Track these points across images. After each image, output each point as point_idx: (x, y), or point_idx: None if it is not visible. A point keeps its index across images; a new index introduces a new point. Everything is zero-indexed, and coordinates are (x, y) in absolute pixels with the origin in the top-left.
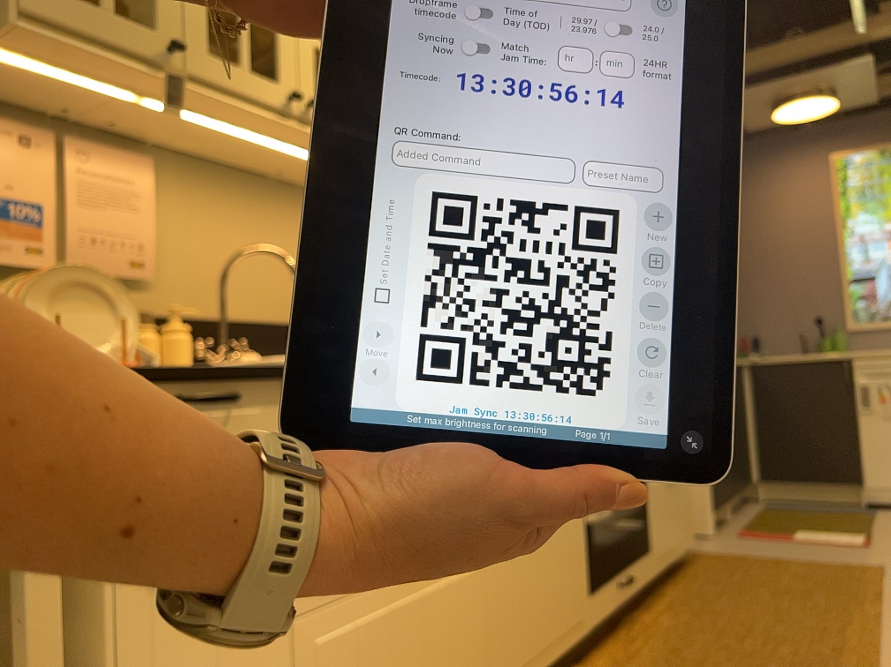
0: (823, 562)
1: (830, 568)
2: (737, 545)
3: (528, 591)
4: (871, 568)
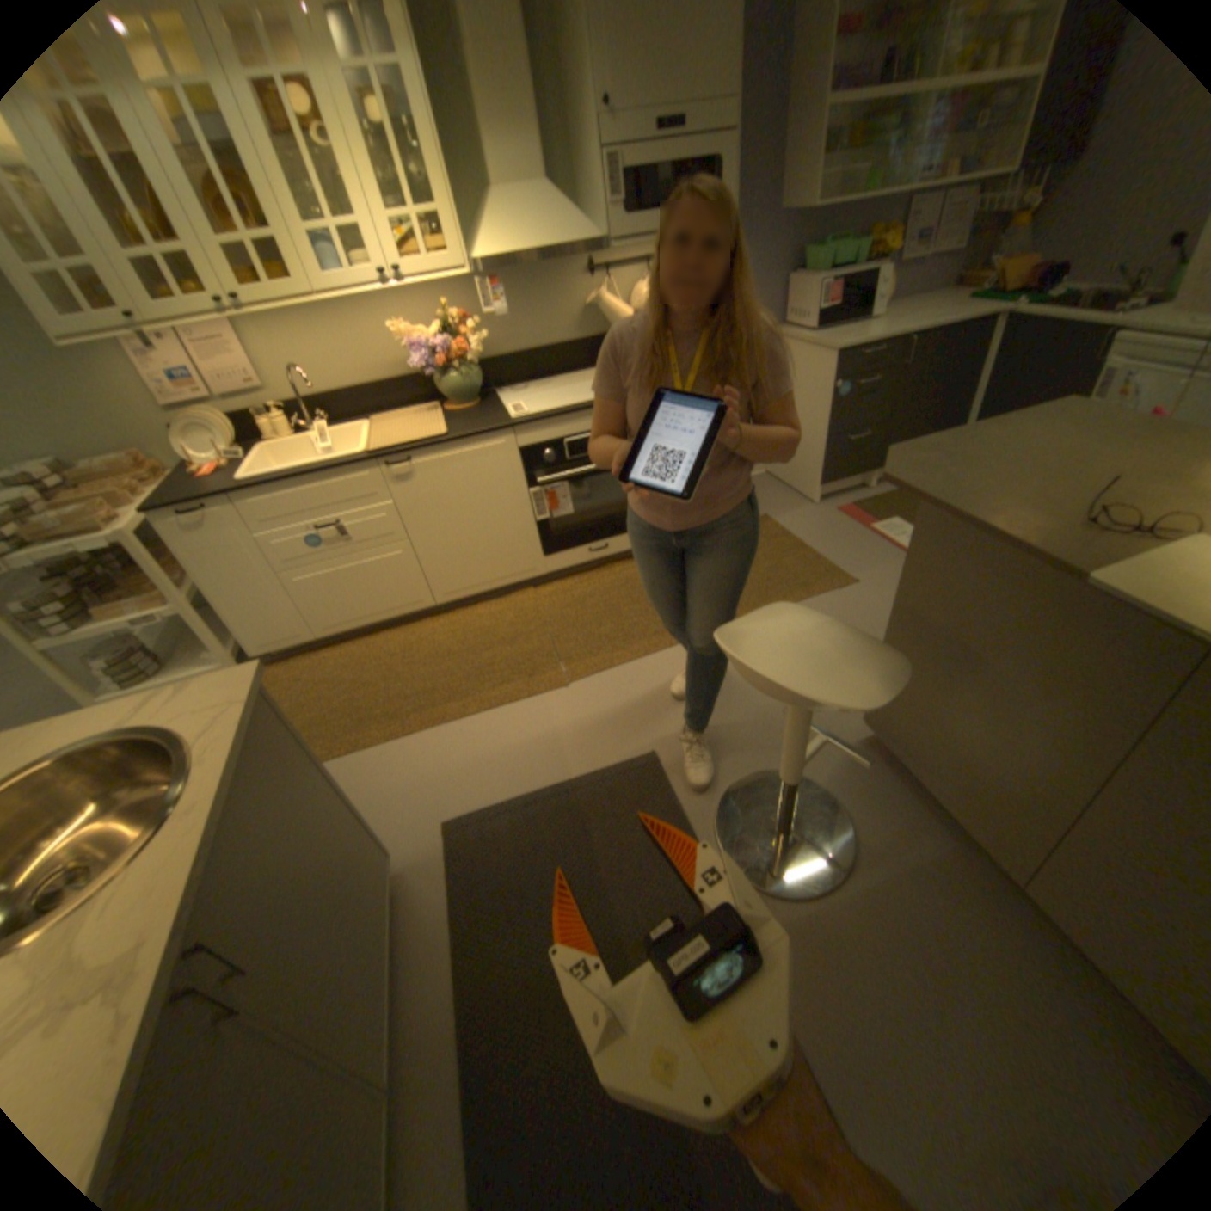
0: (829, 559)
1: (816, 567)
2: (813, 519)
3: (464, 559)
4: (846, 577)
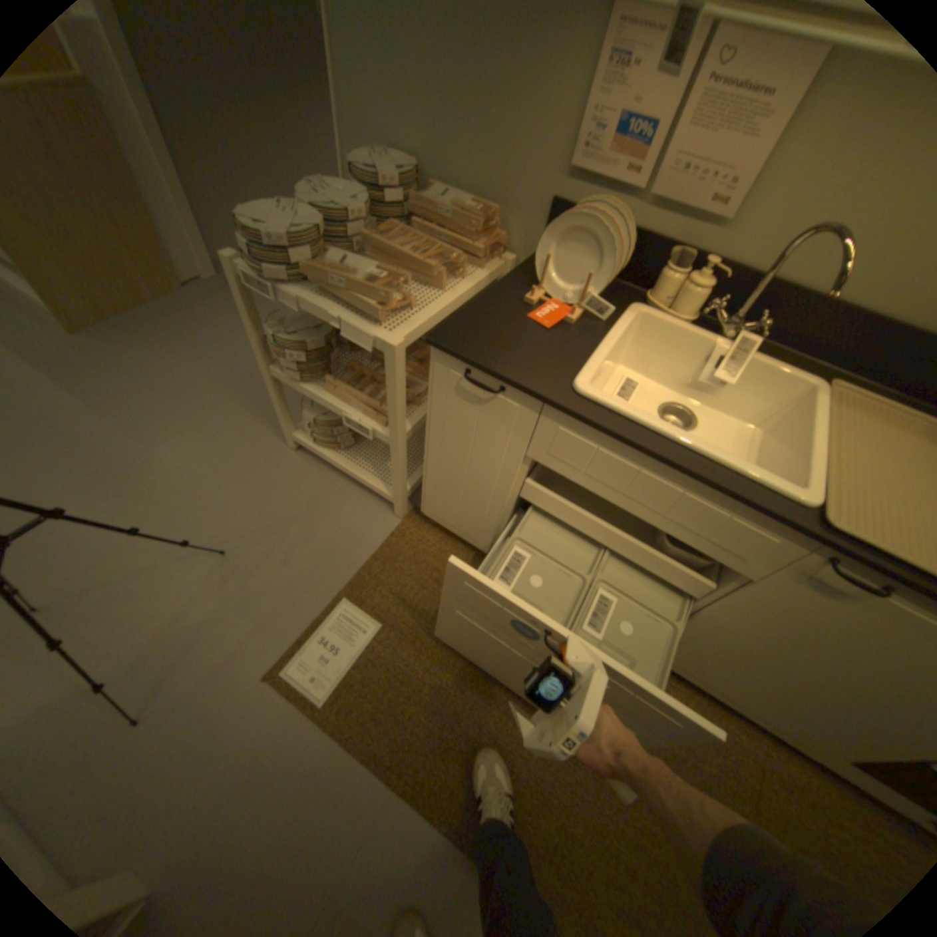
0: None
1: None
2: None
3: (743, 674)
4: None
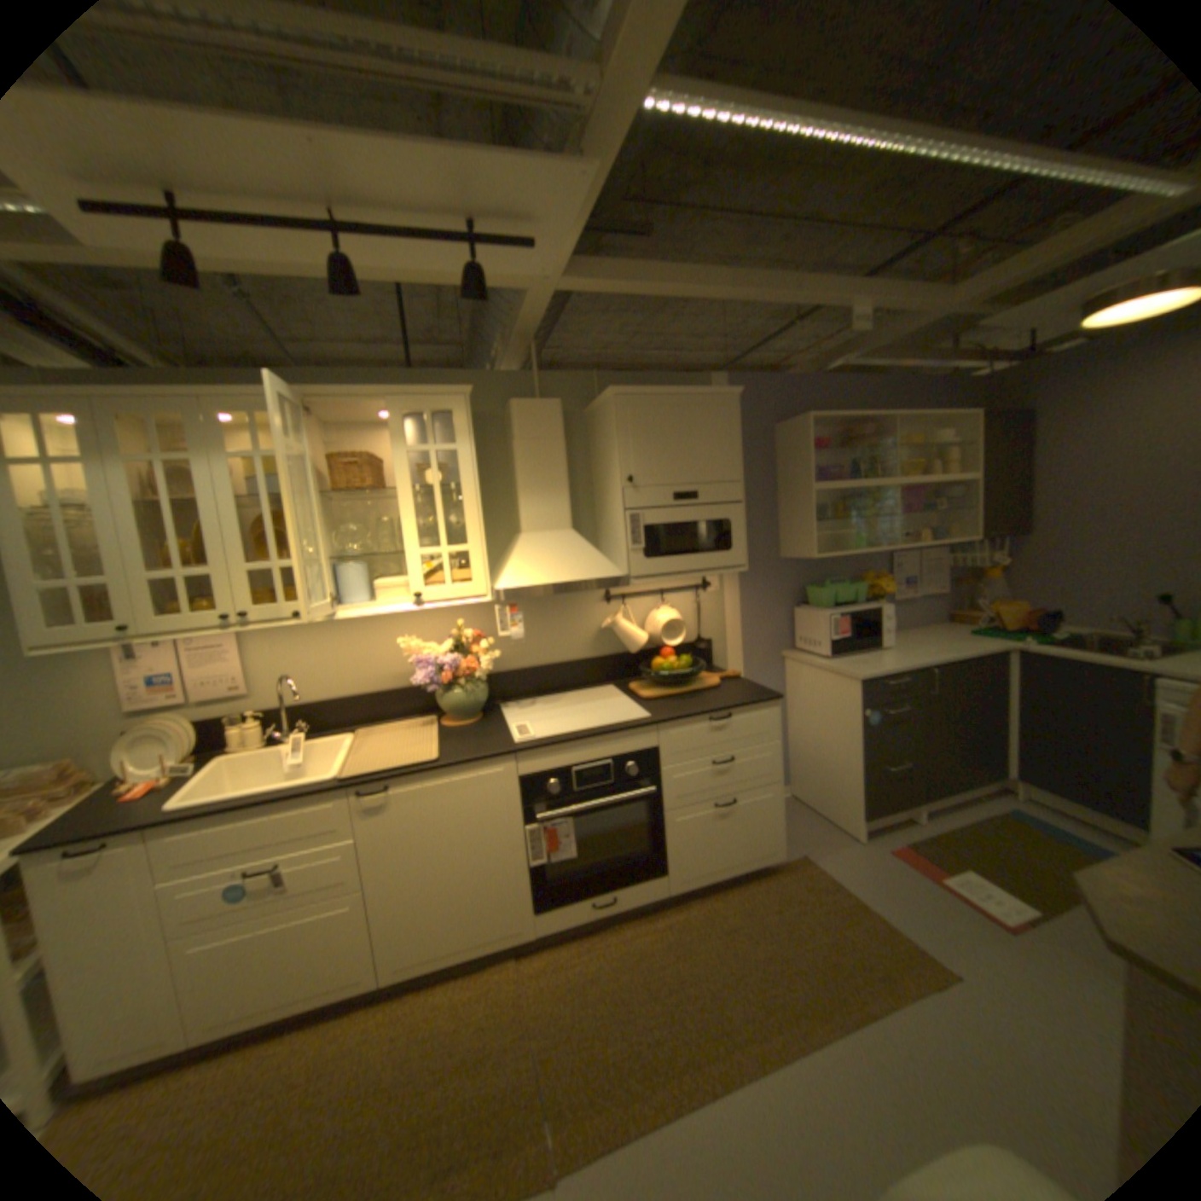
0: (908, 935)
1: (894, 948)
2: (867, 867)
3: (430, 917)
4: (941, 971)
